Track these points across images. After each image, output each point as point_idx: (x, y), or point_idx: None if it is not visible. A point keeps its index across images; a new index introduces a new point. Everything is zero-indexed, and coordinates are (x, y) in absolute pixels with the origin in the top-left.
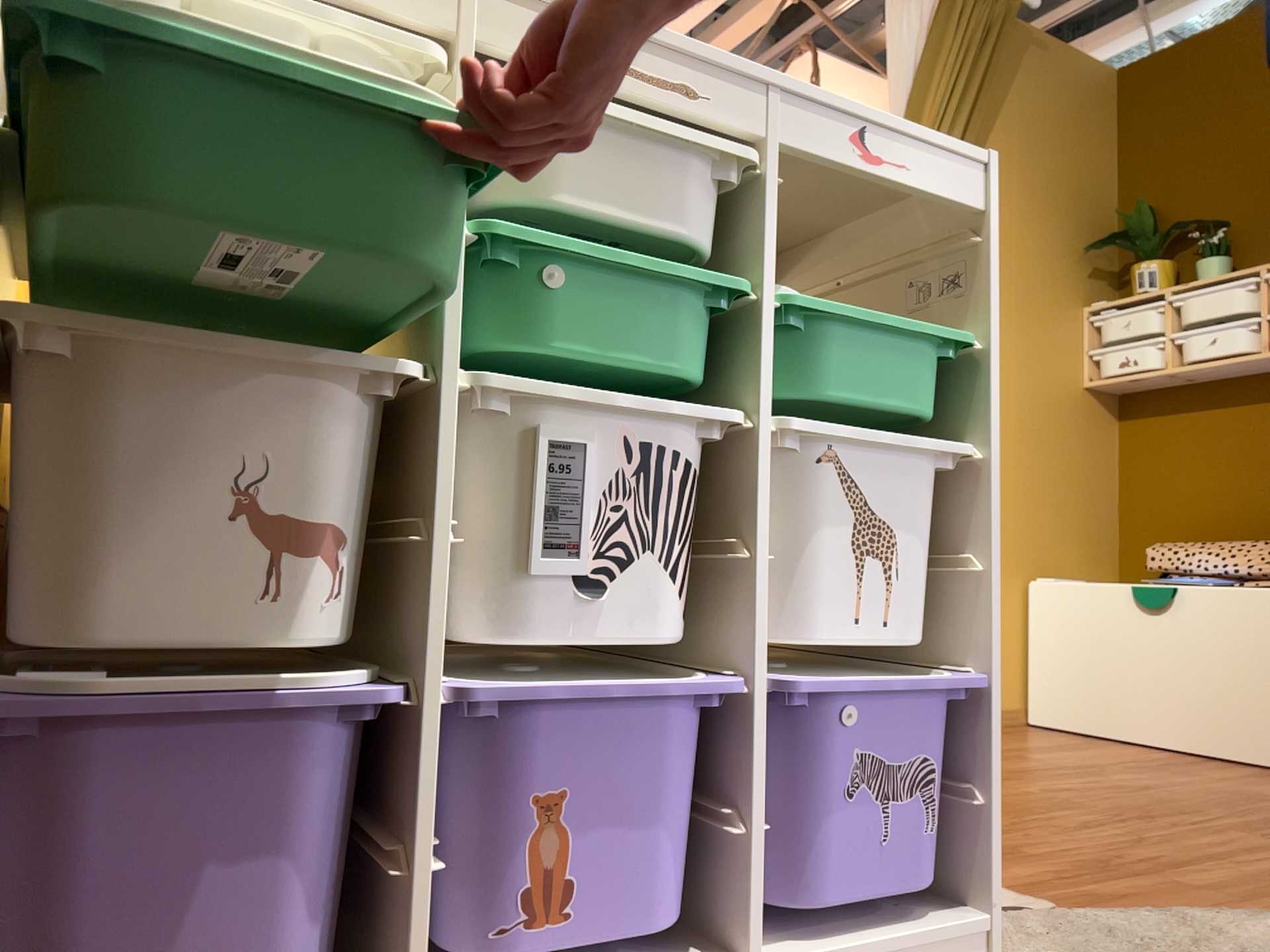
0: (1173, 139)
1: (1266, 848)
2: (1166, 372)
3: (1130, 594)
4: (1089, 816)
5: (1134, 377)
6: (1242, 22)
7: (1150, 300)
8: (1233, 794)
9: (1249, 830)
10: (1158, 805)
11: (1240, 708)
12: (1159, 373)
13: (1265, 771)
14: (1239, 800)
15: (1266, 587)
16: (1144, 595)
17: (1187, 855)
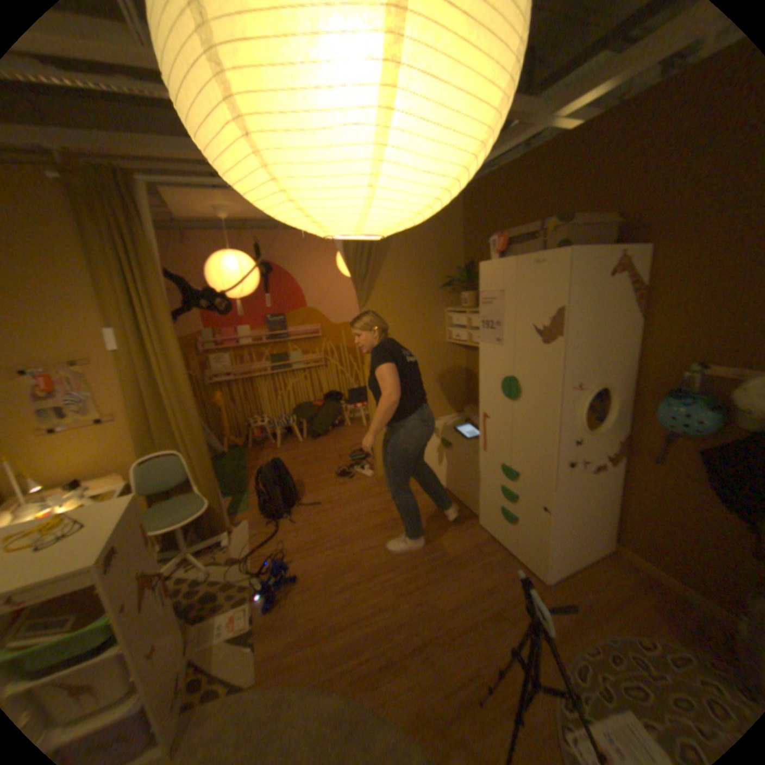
0: (483, 226)
1: (384, 617)
2: (470, 345)
3: (441, 444)
4: (349, 587)
5: (461, 343)
6: (507, 166)
7: (466, 311)
8: (428, 552)
9: (396, 596)
10: (387, 570)
11: (468, 493)
12: (468, 345)
13: (468, 519)
14: (424, 559)
15: (476, 456)
16: (445, 446)
17: (348, 628)
